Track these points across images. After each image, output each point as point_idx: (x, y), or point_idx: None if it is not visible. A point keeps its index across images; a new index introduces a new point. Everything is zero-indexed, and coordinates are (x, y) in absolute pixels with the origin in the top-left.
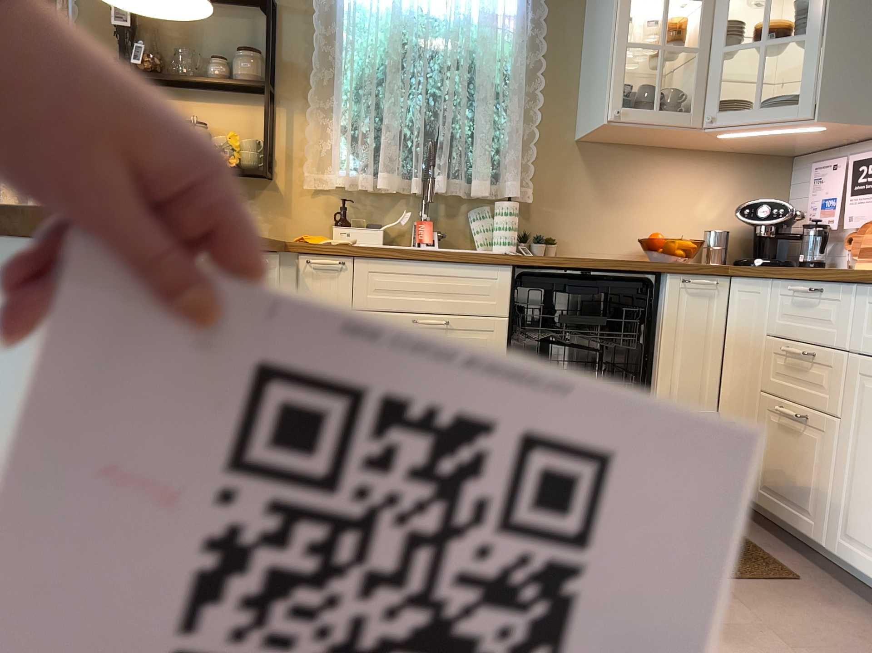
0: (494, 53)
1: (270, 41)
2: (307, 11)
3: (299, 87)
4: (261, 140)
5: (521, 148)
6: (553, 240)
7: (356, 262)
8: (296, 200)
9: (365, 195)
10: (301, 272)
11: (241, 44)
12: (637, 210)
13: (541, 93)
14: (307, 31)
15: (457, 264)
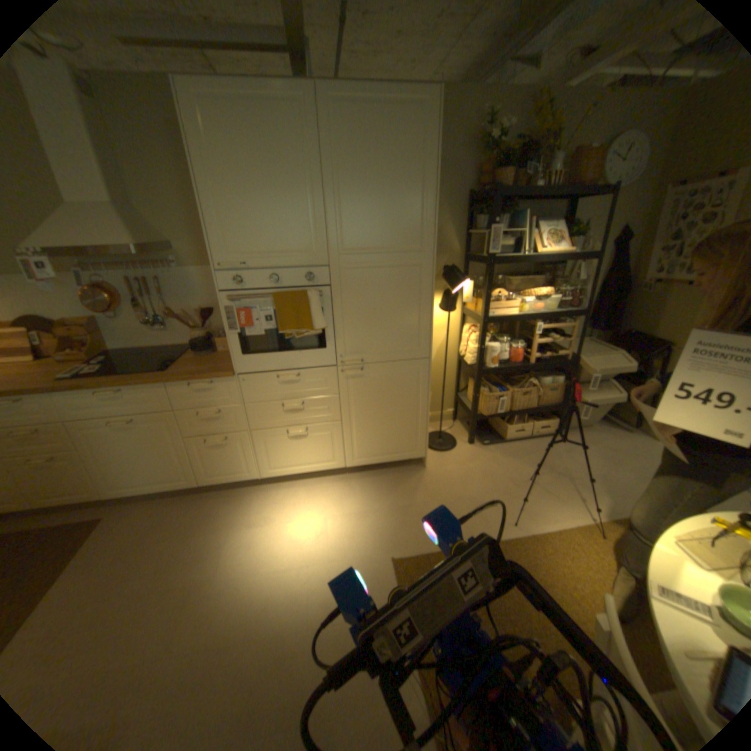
0: None
1: None
2: None
3: None
4: None
5: None
6: None
7: None
8: None
9: None
10: None
11: None
12: None
13: None
14: None
15: None
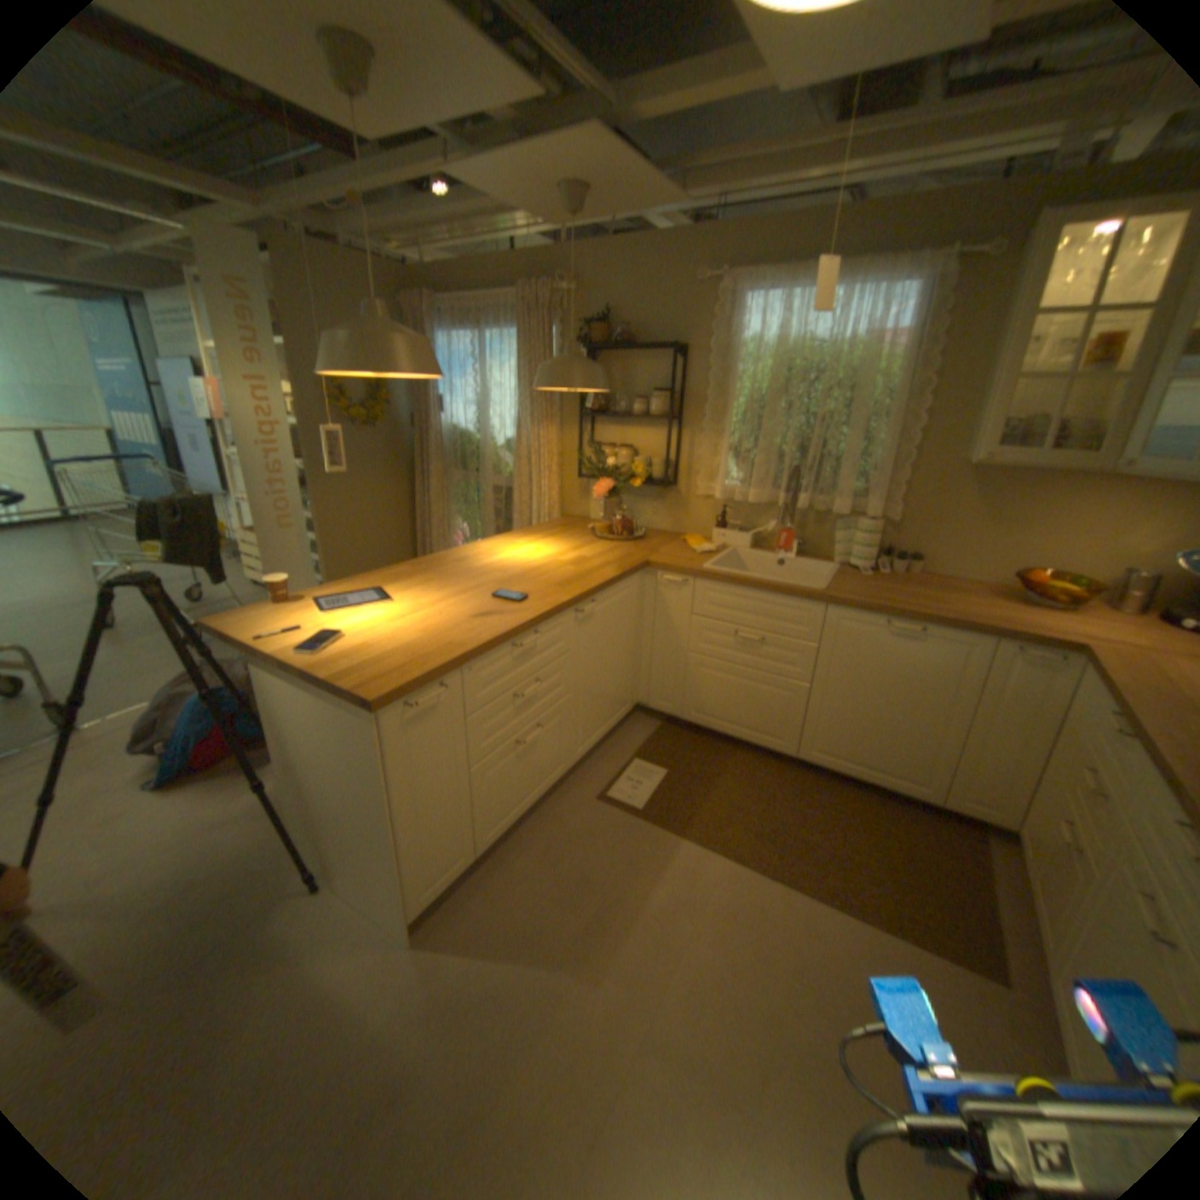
0: (879, 373)
1: (672, 383)
2: (710, 347)
3: (699, 413)
4: (668, 457)
5: (898, 466)
6: (918, 558)
7: (696, 582)
8: (690, 504)
9: (744, 503)
10: (659, 584)
11: (659, 381)
12: (1035, 535)
13: (932, 409)
14: (709, 365)
15: (775, 596)
